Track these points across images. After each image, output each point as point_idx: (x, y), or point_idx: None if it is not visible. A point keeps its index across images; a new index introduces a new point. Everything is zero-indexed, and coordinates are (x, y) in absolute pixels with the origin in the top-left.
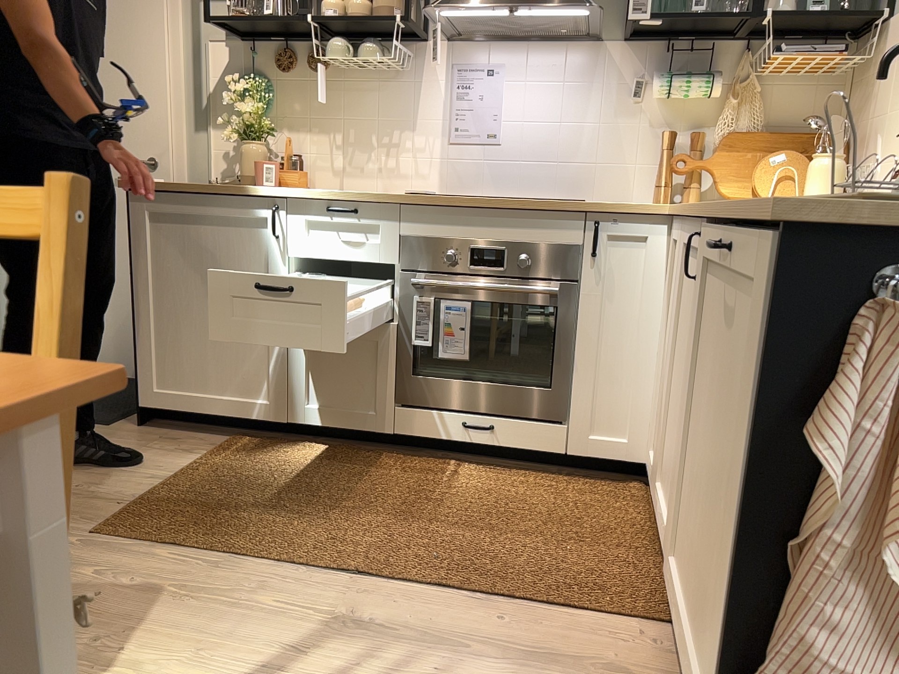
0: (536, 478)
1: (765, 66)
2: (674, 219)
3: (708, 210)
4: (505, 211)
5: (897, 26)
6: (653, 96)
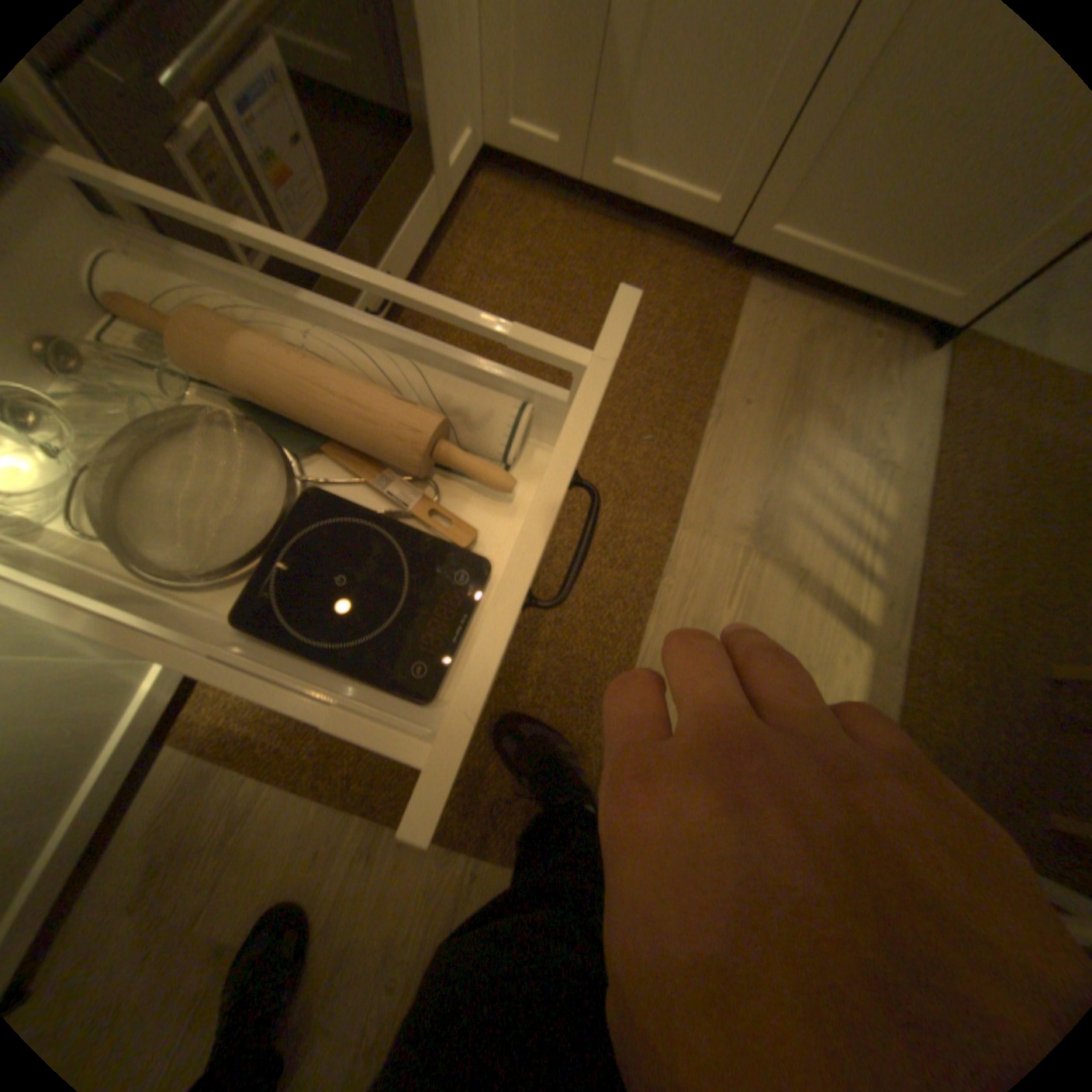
0: (431, 284)
1: None
2: None
3: None
4: None
5: None
6: None
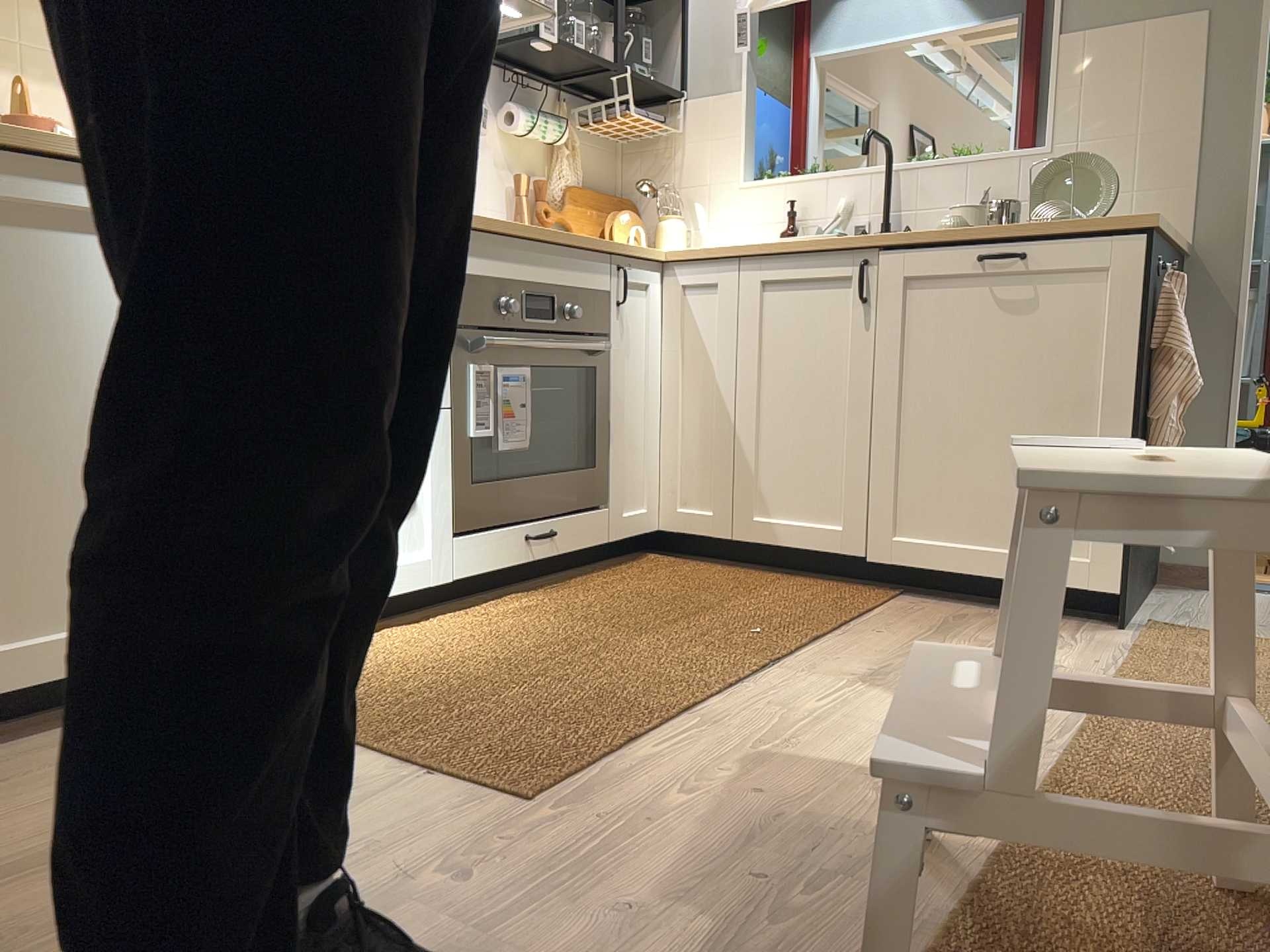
0: (590, 580)
1: (607, 122)
2: (675, 262)
3: (886, 234)
4: (552, 244)
5: (702, 109)
6: (517, 132)
